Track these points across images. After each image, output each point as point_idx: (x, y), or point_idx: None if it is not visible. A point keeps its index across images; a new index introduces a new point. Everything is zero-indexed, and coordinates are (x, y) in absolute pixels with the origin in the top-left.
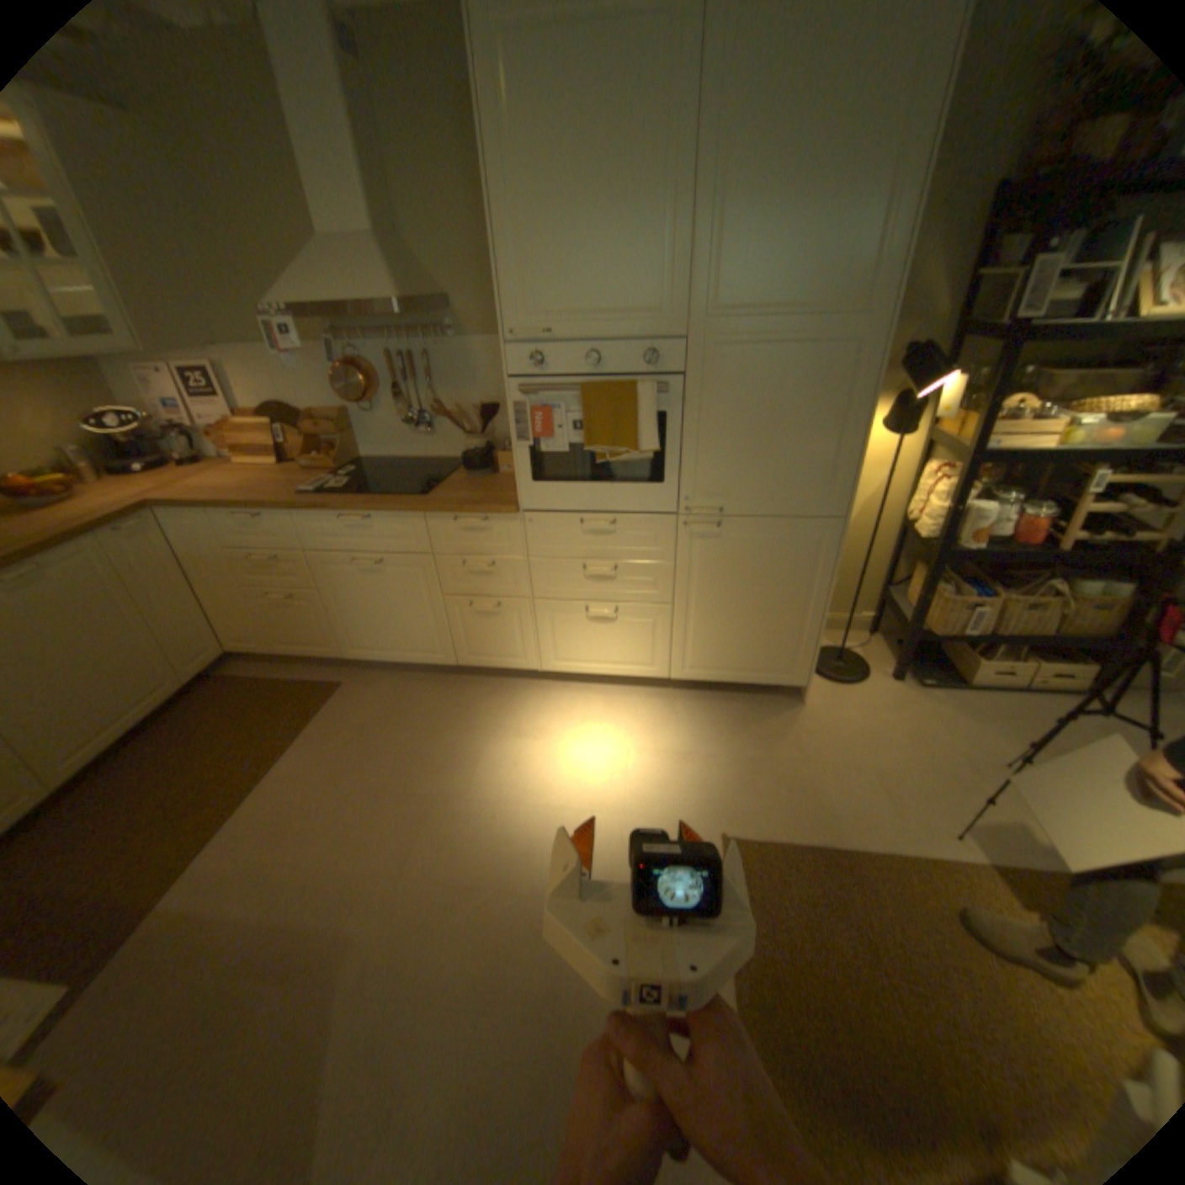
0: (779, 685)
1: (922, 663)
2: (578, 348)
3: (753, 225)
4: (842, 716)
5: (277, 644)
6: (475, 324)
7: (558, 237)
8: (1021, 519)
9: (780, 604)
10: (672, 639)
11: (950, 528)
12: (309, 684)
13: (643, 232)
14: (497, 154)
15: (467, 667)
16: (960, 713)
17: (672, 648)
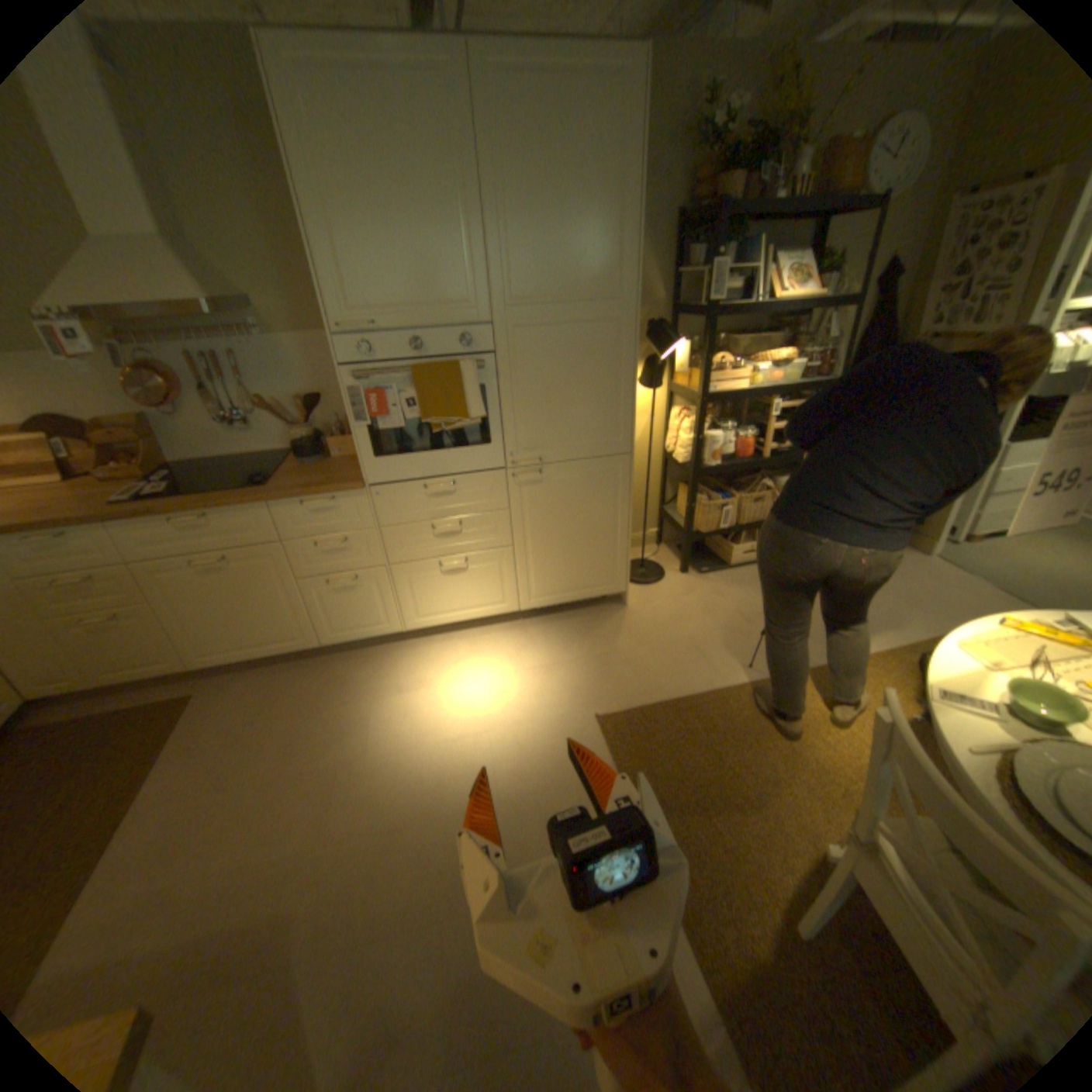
0: (605, 595)
1: (696, 558)
2: (402, 336)
3: (530, 236)
4: (654, 607)
5: (100, 673)
6: (281, 321)
7: (371, 243)
8: (736, 440)
9: (596, 528)
10: (517, 575)
11: (695, 453)
12: (151, 707)
13: (444, 239)
14: (304, 171)
15: (331, 645)
16: (727, 586)
17: (518, 583)
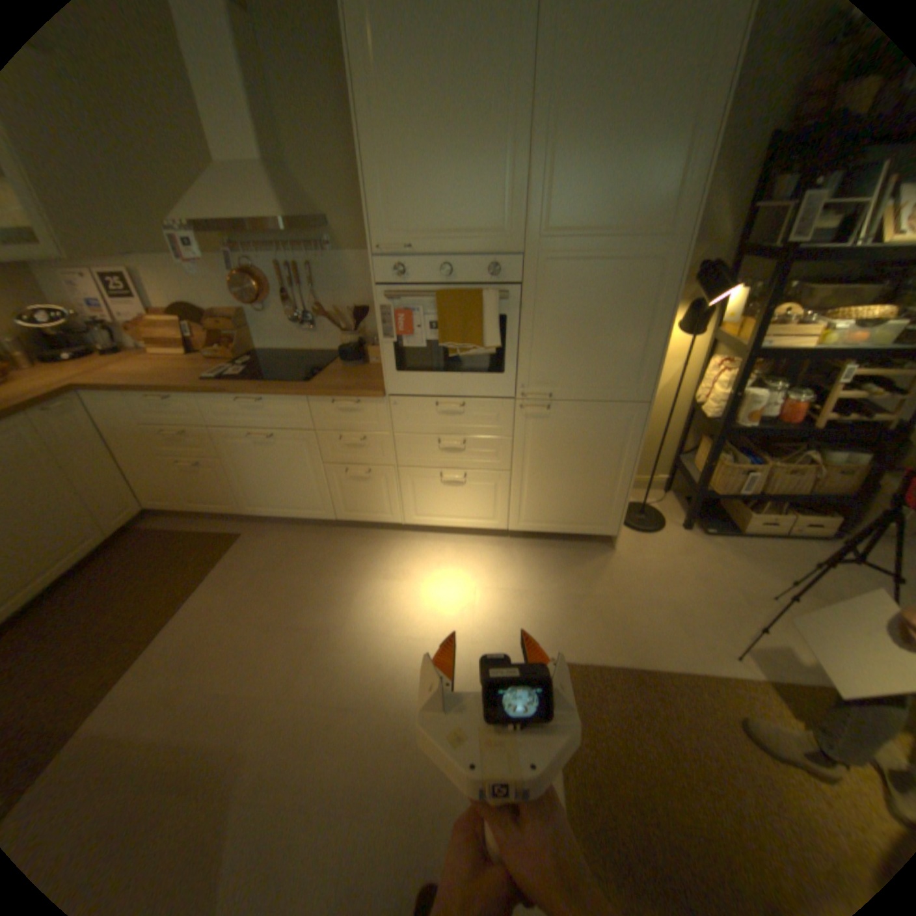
0: (595, 535)
1: (706, 515)
2: (434, 261)
3: (579, 161)
4: (644, 559)
5: (186, 503)
6: (348, 240)
7: (417, 167)
8: (785, 403)
9: (597, 471)
10: (510, 498)
11: (730, 410)
12: (213, 536)
13: (487, 164)
14: (364, 95)
15: (344, 521)
16: (736, 556)
17: (510, 506)
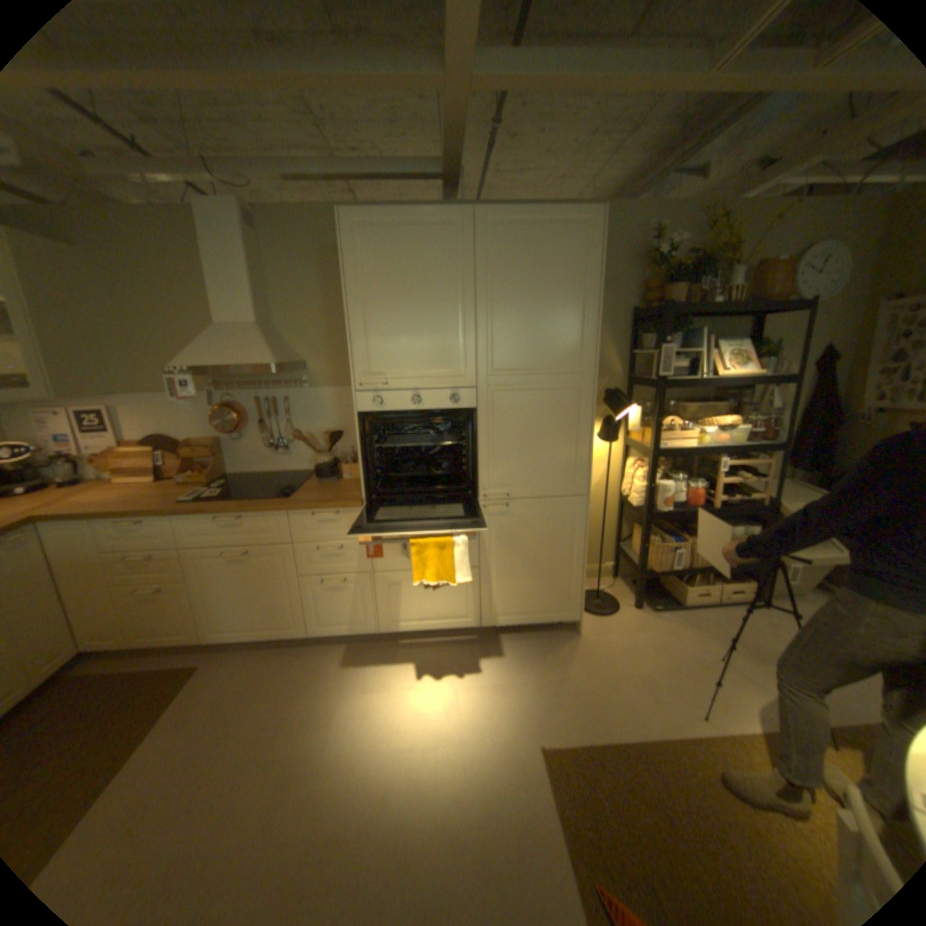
0: (561, 622)
1: (651, 595)
2: (406, 394)
3: (510, 327)
4: (608, 640)
5: (136, 638)
6: (324, 380)
7: (392, 331)
8: (688, 490)
9: (554, 559)
10: (481, 594)
11: (649, 499)
12: (164, 673)
13: (445, 329)
14: (354, 286)
15: (315, 638)
16: (683, 627)
17: (481, 601)
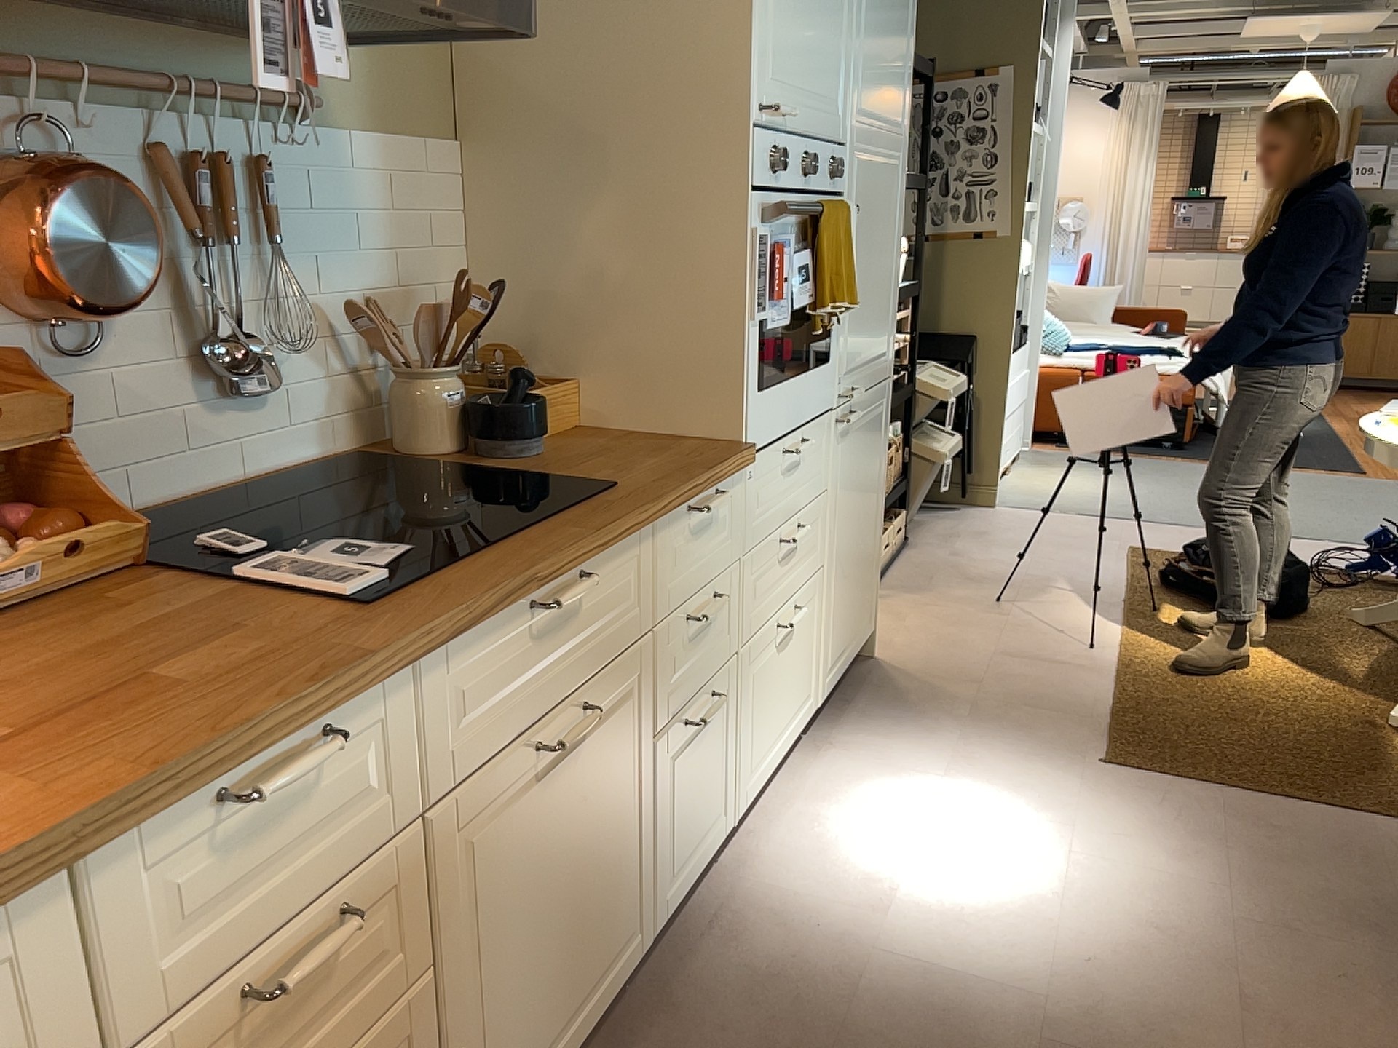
0: (866, 641)
1: None
2: (800, 147)
3: (876, 24)
4: (903, 643)
5: None
6: (356, 101)
7: None
8: None
9: (870, 511)
10: (823, 626)
11: None
12: None
13: None
14: None
15: (662, 923)
16: (915, 592)
17: (823, 643)
